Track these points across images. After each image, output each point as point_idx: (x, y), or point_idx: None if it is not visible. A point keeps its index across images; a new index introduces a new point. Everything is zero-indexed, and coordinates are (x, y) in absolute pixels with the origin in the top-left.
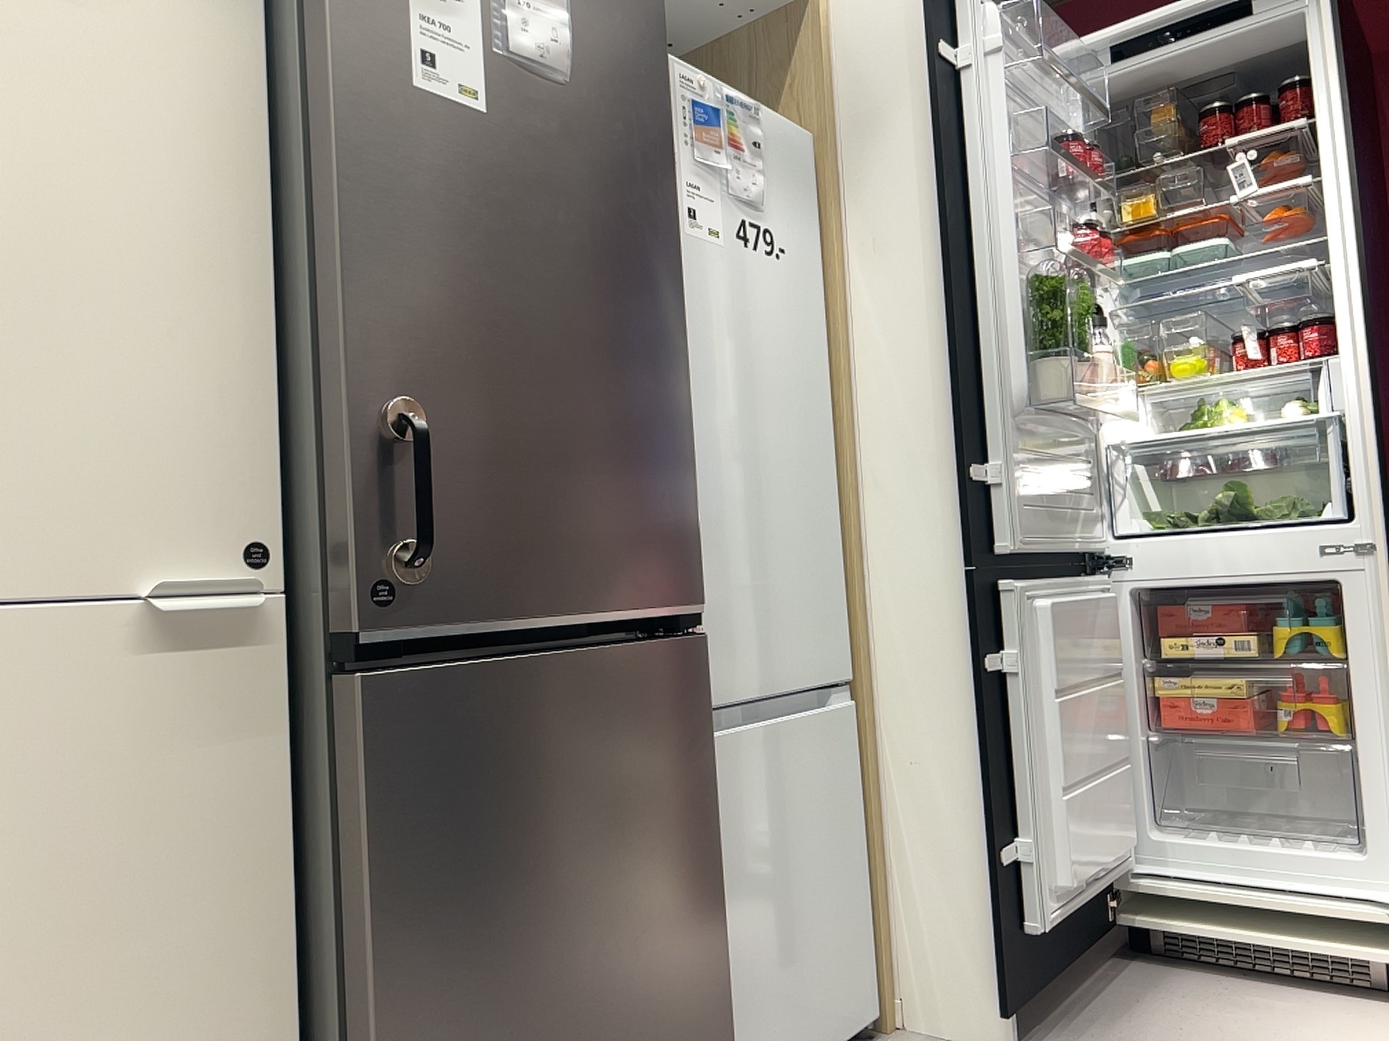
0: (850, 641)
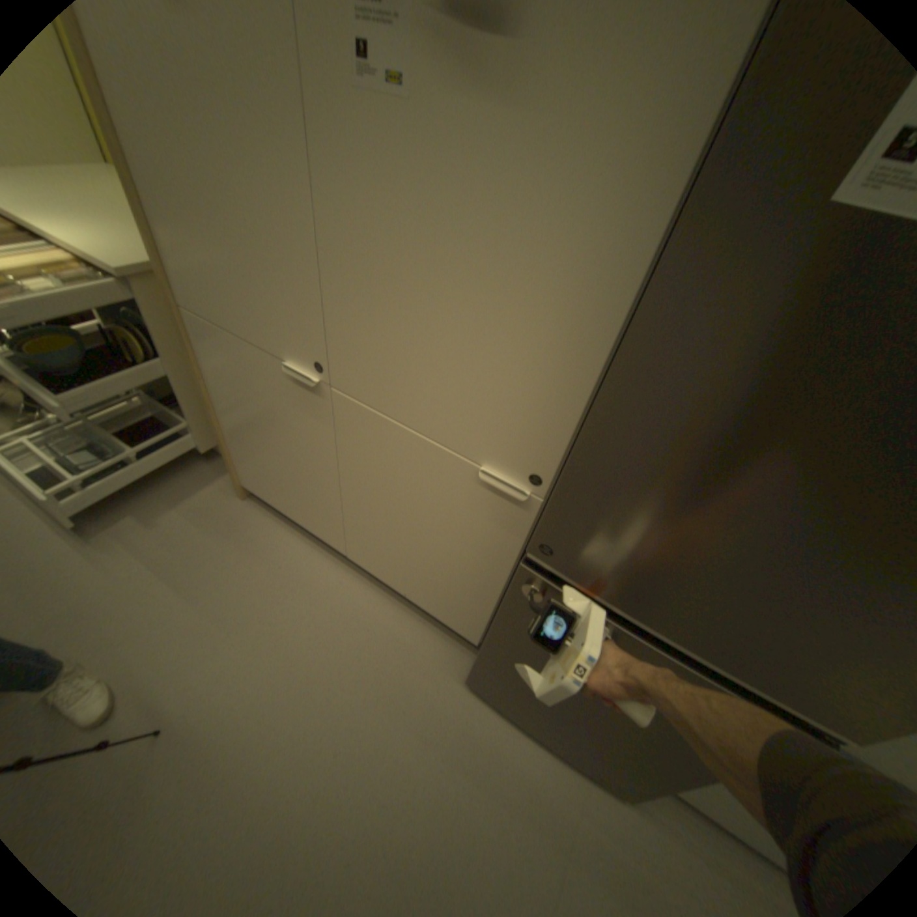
0: None
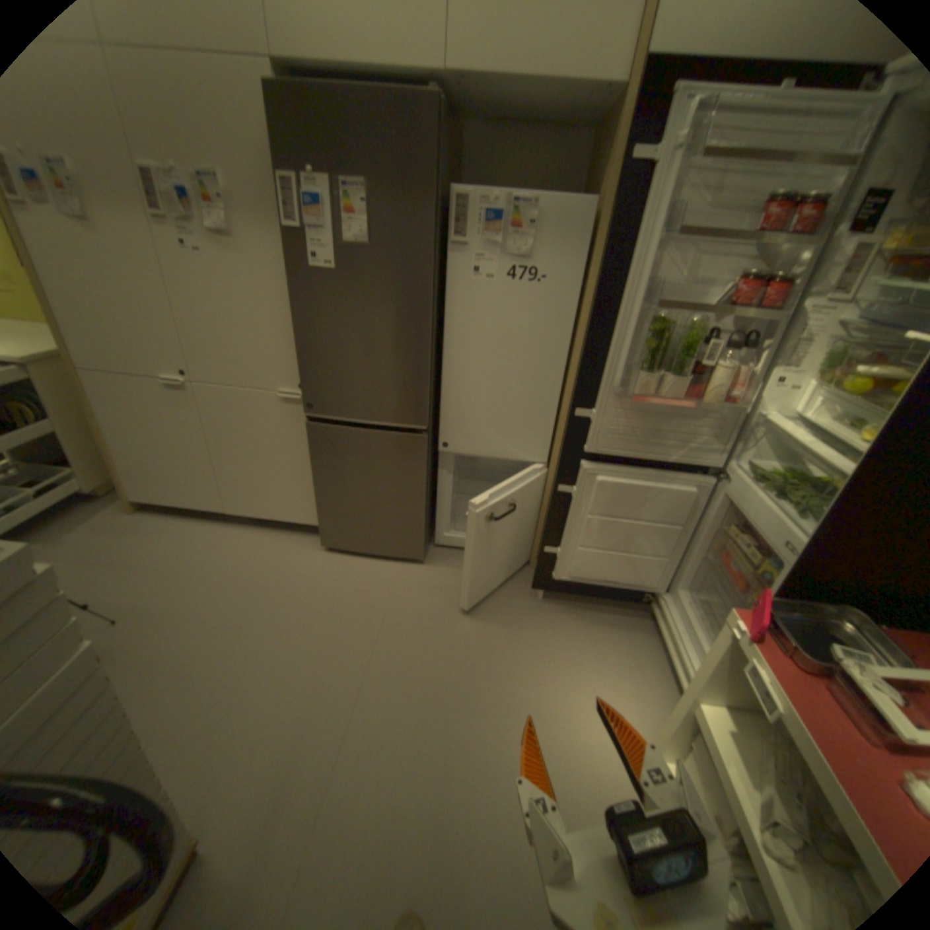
0: (553, 448)
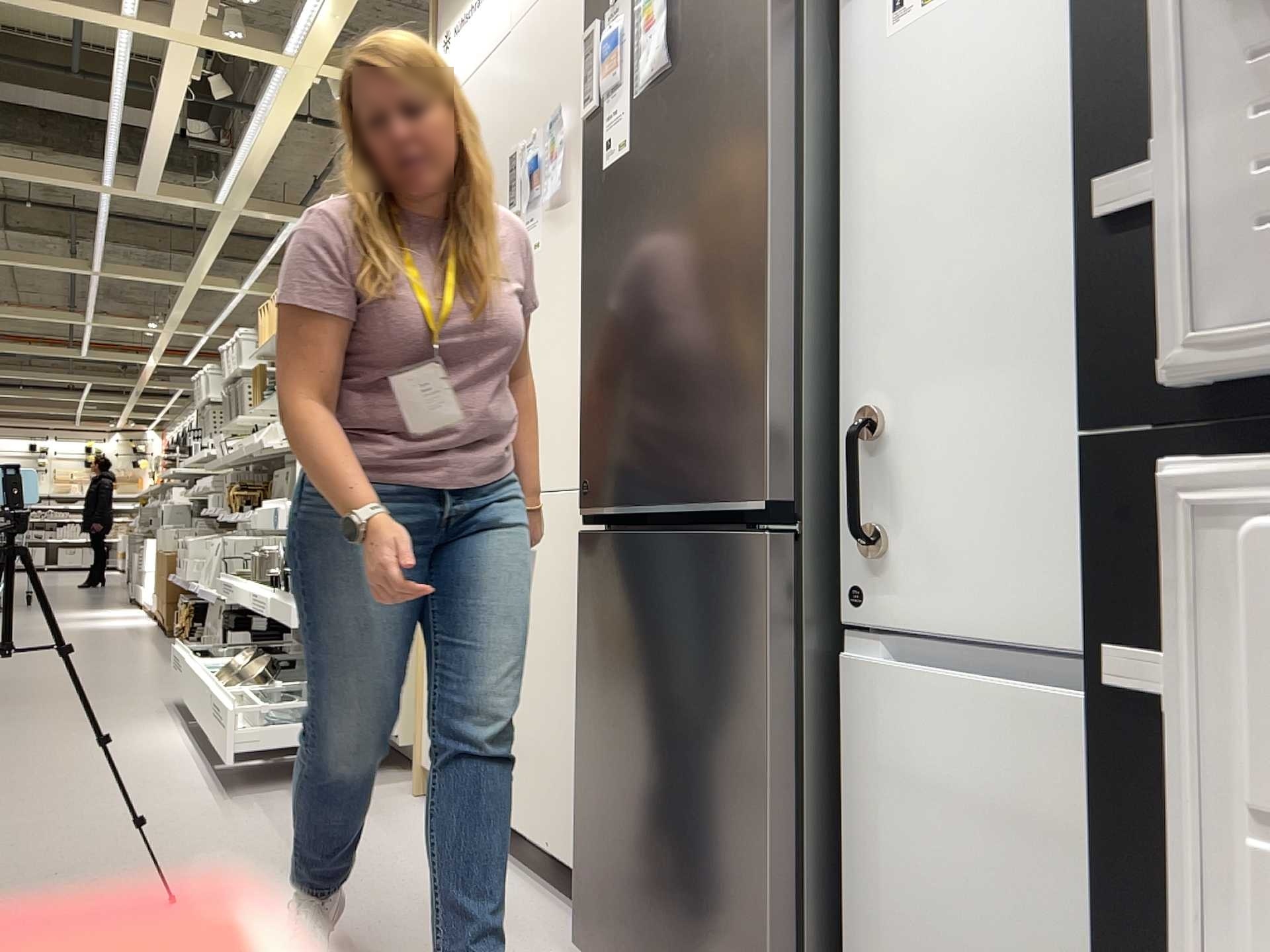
0: None
